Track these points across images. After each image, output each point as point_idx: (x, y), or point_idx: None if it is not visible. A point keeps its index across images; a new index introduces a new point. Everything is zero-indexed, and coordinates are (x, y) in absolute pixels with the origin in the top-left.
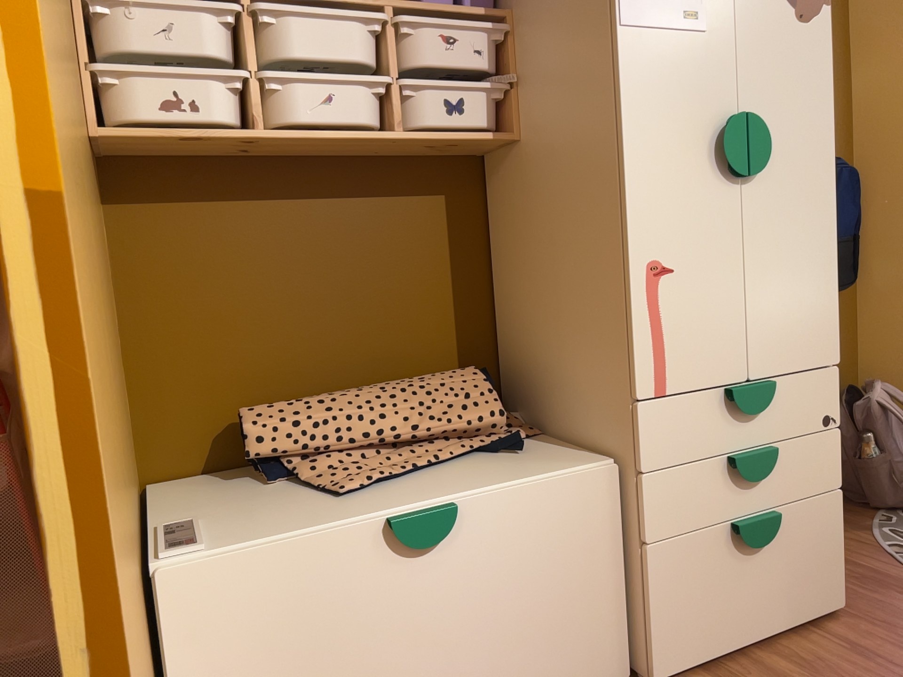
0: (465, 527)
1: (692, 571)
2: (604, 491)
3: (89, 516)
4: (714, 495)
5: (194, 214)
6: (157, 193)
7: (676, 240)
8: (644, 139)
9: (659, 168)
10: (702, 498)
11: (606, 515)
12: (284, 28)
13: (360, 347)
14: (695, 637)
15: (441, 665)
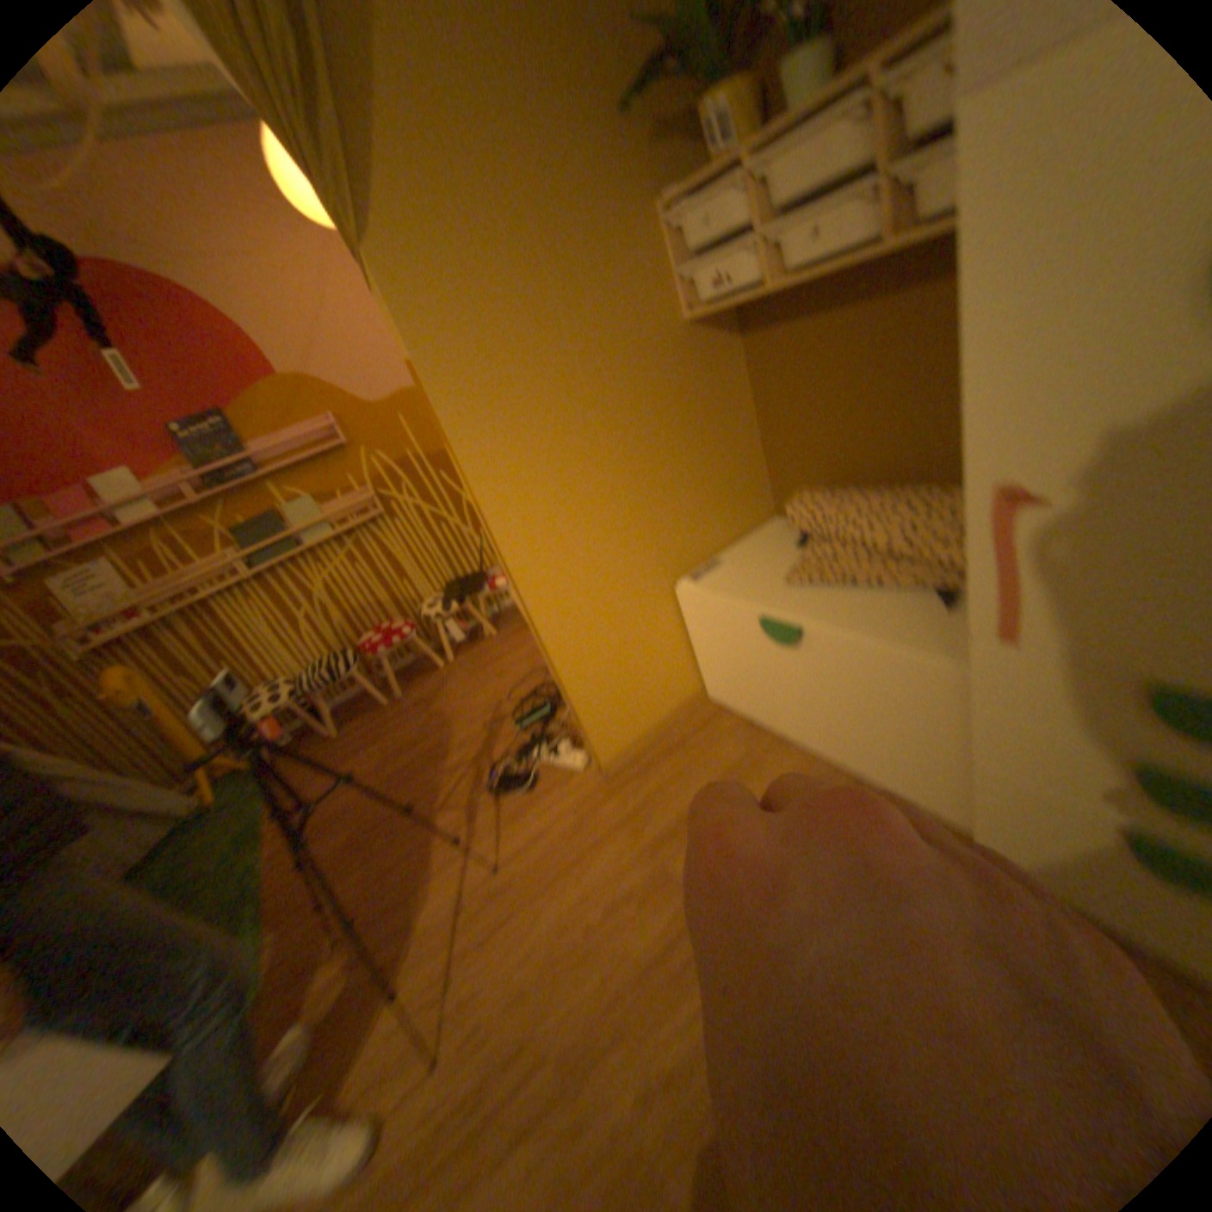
0: (812, 641)
1: (1038, 816)
2: (947, 686)
3: (520, 586)
4: (1095, 779)
5: (786, 329)
6: (764, 316)
7: (1057, 455)
8: (1002, 297)
9: (1031, 339)
10: (1070, 769)
11: (948, 704)
12: (774, 164)
13: (919, 443)
14: (1036, 866)
15: (804, 705)
